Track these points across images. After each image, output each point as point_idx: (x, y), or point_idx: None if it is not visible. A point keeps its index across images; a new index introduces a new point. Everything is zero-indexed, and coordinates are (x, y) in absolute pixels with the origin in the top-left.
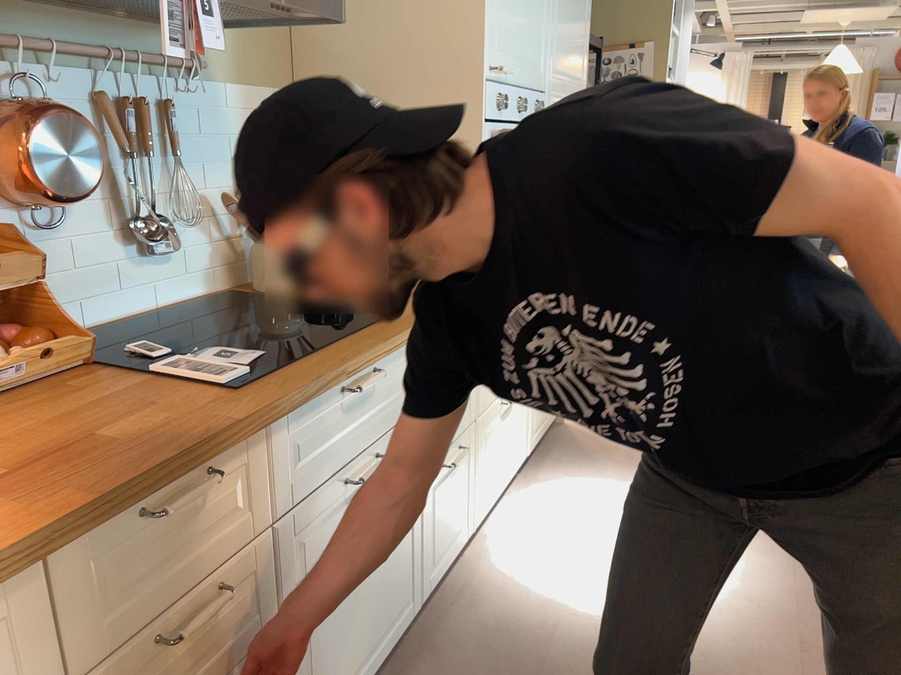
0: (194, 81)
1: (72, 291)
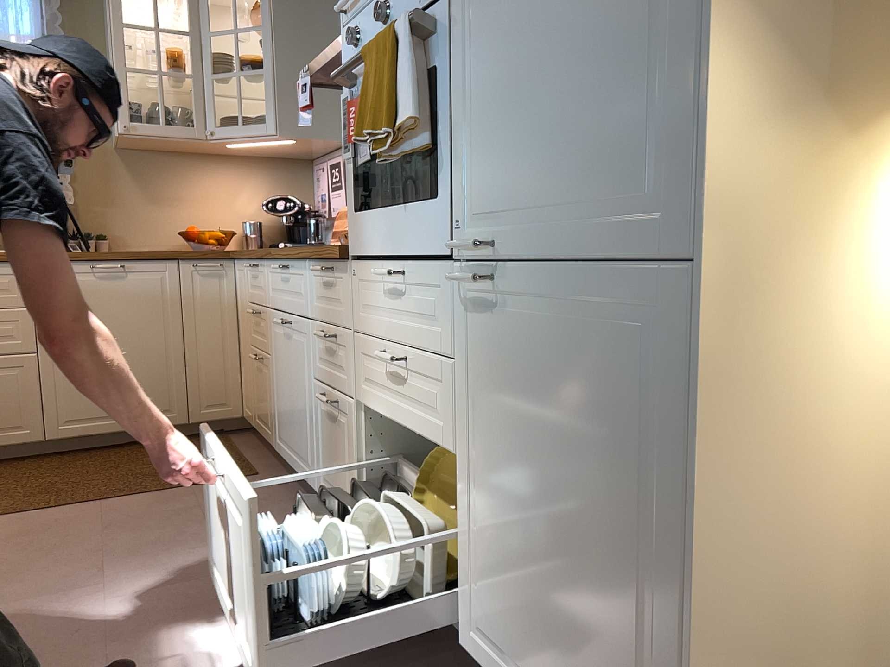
0: None
1: None
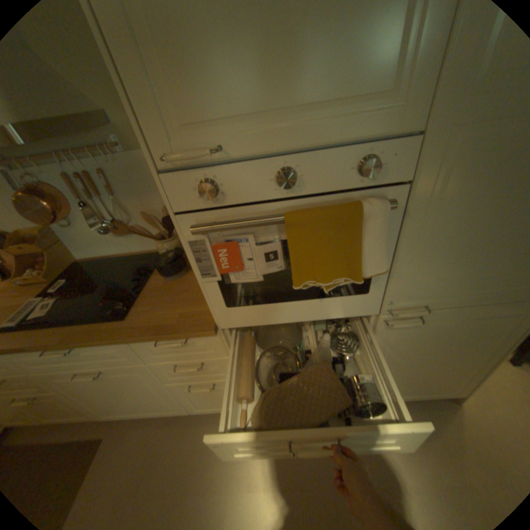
0: (113, 153)
1: (89, 244)
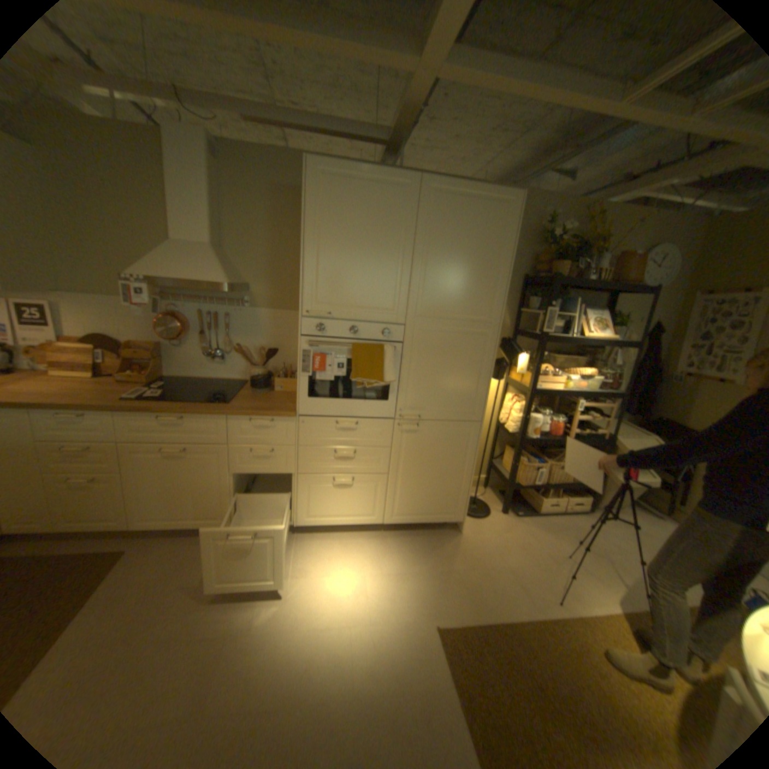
0: (242, 307)
1: (183, 365)
